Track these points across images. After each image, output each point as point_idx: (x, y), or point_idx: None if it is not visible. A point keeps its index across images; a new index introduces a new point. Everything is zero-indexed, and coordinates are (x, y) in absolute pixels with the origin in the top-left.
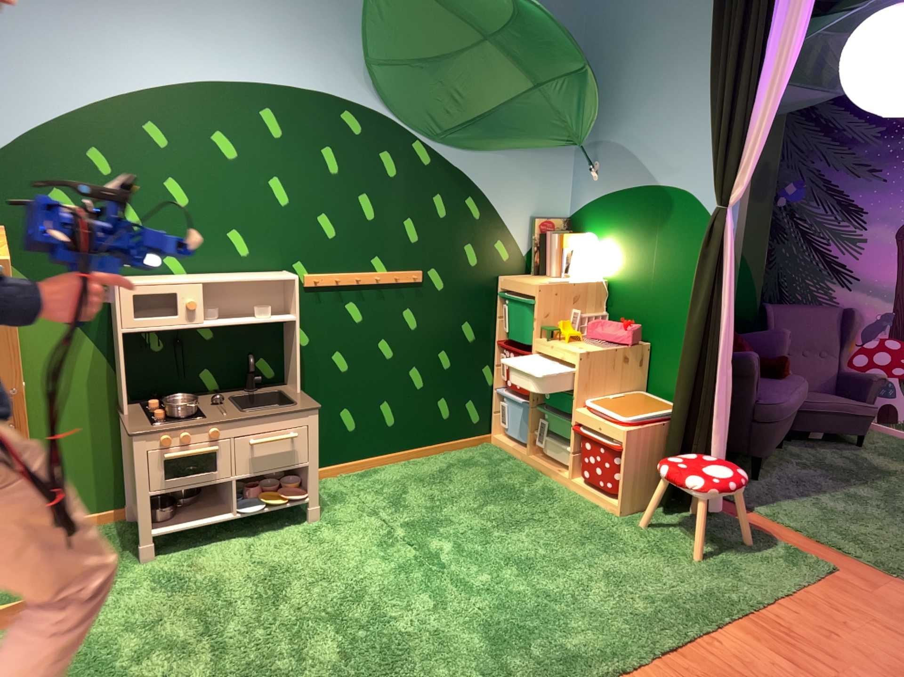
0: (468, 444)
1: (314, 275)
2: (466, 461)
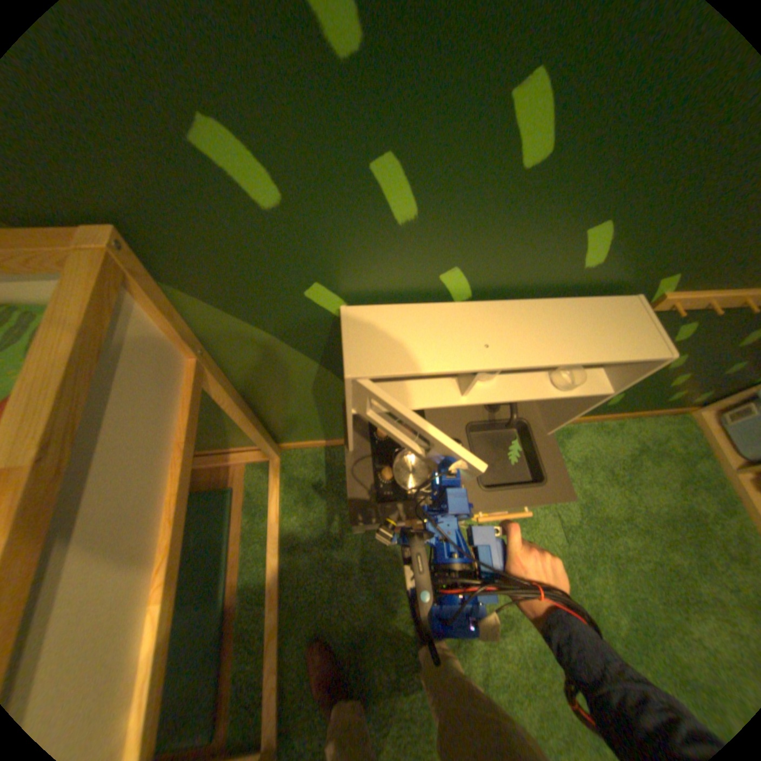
0: (668, 416)
1: (683, 295)
2: (661, 447)
